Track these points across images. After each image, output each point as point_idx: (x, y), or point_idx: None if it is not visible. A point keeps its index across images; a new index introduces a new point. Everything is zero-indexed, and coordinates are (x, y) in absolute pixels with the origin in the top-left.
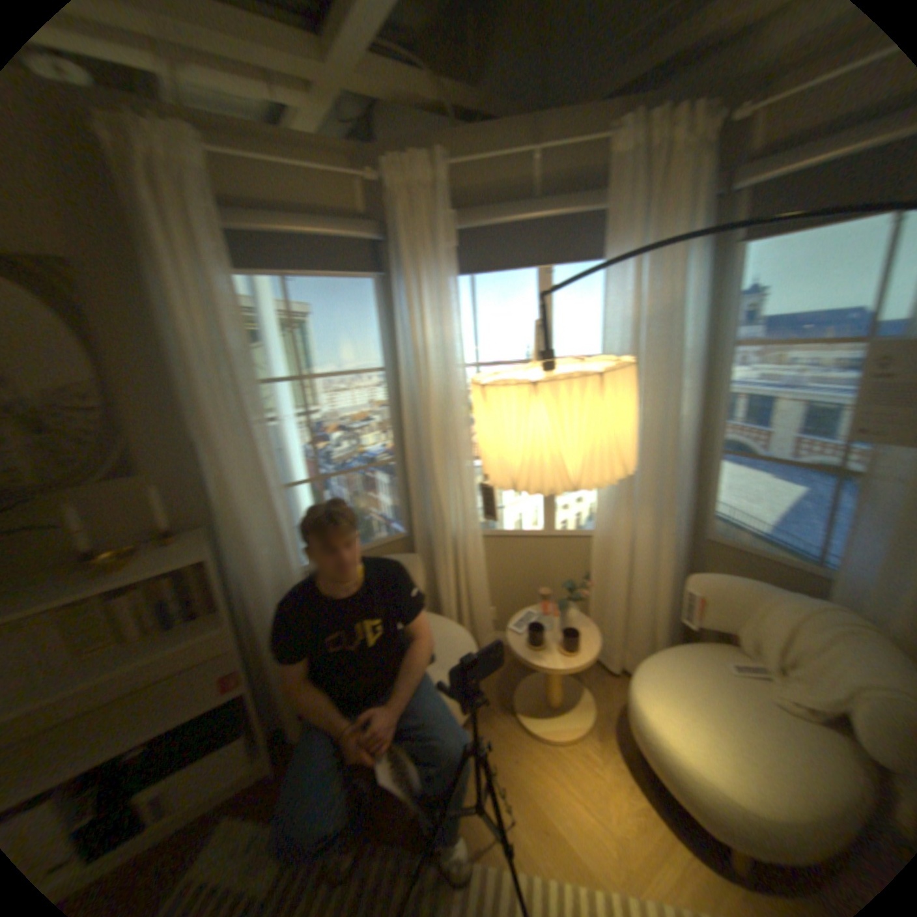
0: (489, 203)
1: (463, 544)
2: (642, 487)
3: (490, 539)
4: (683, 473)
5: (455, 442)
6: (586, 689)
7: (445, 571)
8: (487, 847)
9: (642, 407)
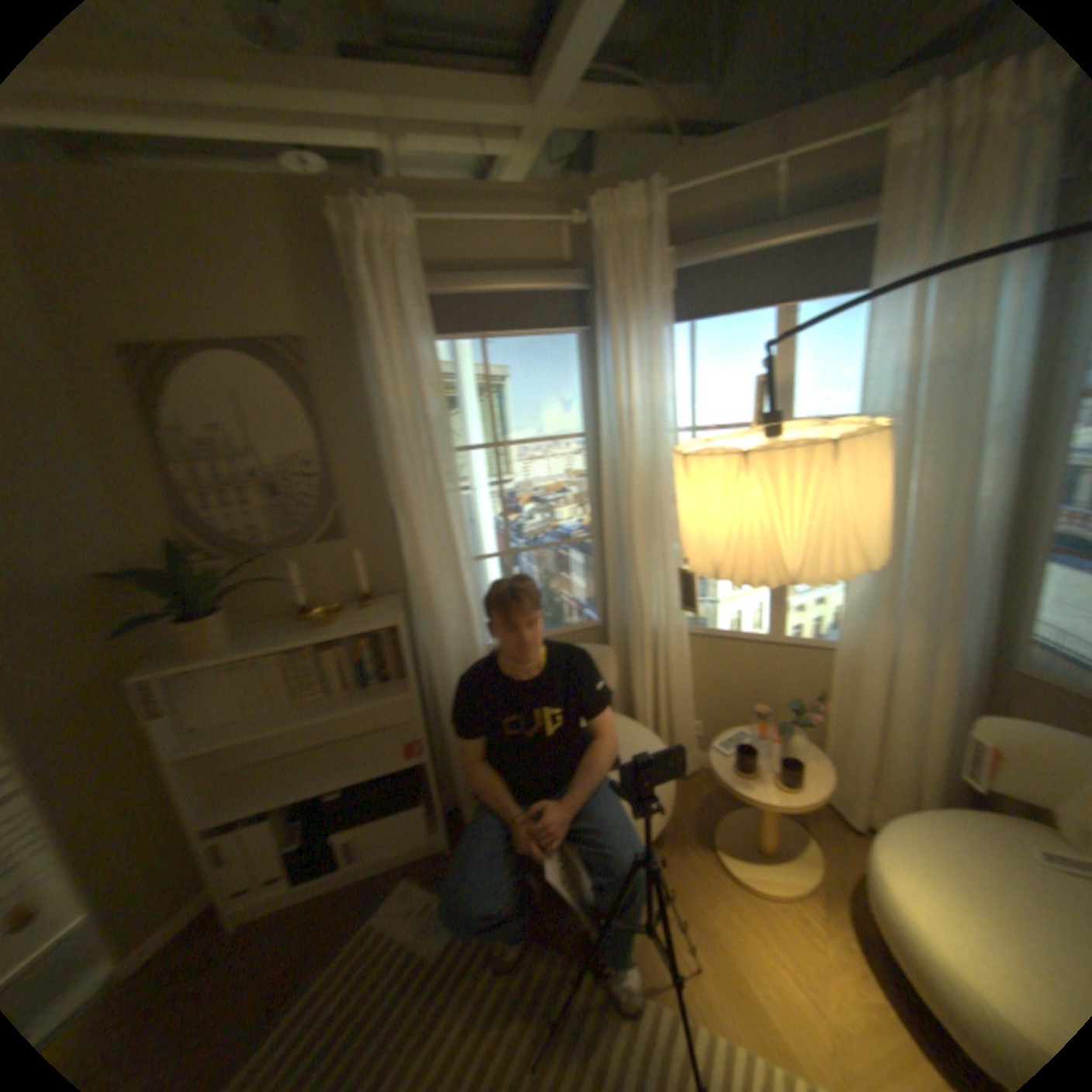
0: (716, 233)
1: (663, 640)
2: (911, 590)
3: (698, 638)
4: (976, 576)
5: (660, 520)
6: (814, 840)
7: (641, 669)
8: (664, 987)
9: (916, 483)
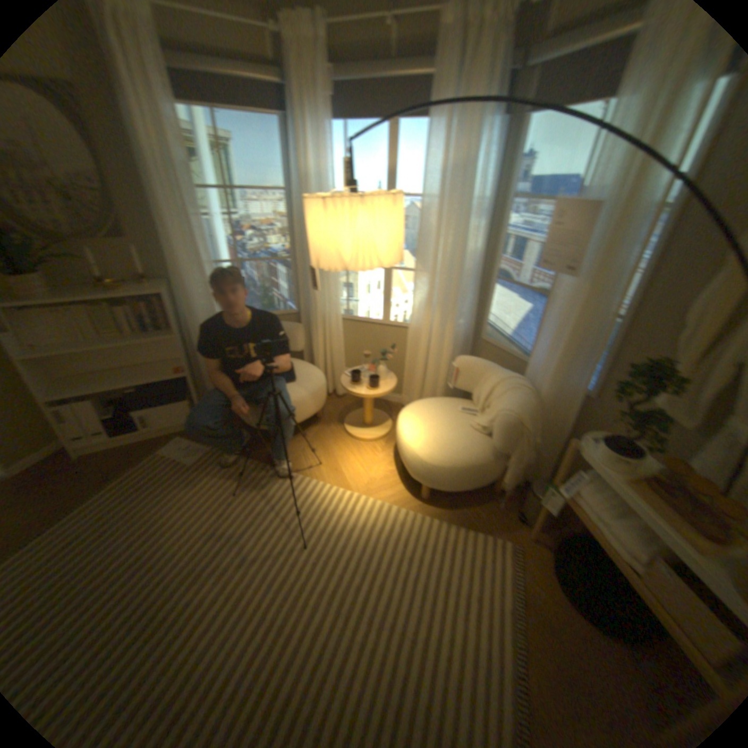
0: (355, 59)
1: (325, 320)
2: (436, 294)
3: (346, 322)
4: (462, 288)
5: None
6: (388, 419)
7: (313, 337)
8: (300, 470)
9: (439, 236)
